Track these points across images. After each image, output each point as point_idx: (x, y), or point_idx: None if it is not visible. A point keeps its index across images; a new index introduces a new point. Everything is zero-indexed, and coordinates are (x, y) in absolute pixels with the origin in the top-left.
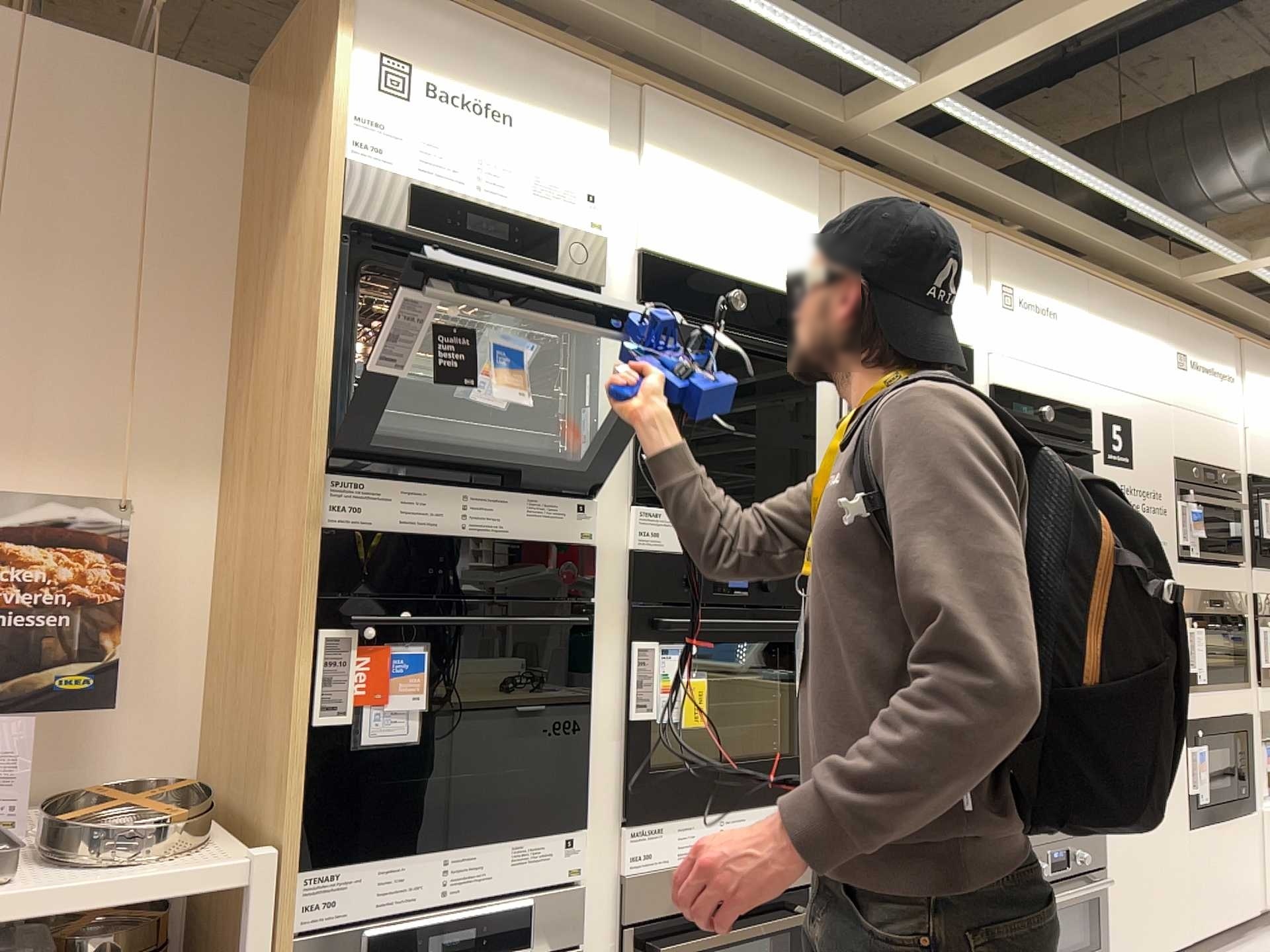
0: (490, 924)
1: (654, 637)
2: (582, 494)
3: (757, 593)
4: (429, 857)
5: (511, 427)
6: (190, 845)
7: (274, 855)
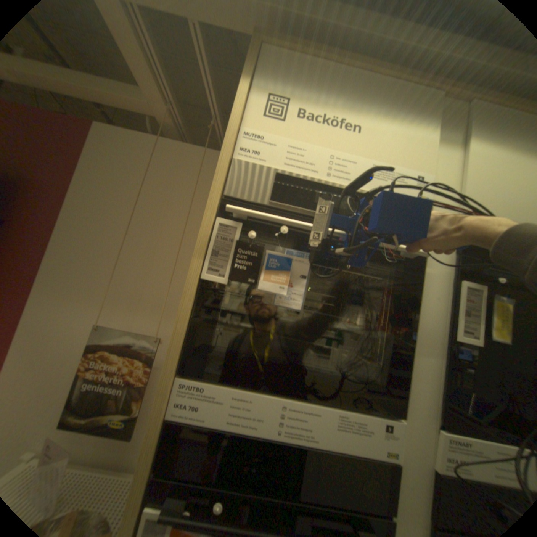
0: None
1: None
2: (393, 415)
3: None
4: None
5: (336, 348)
6: None
7: None
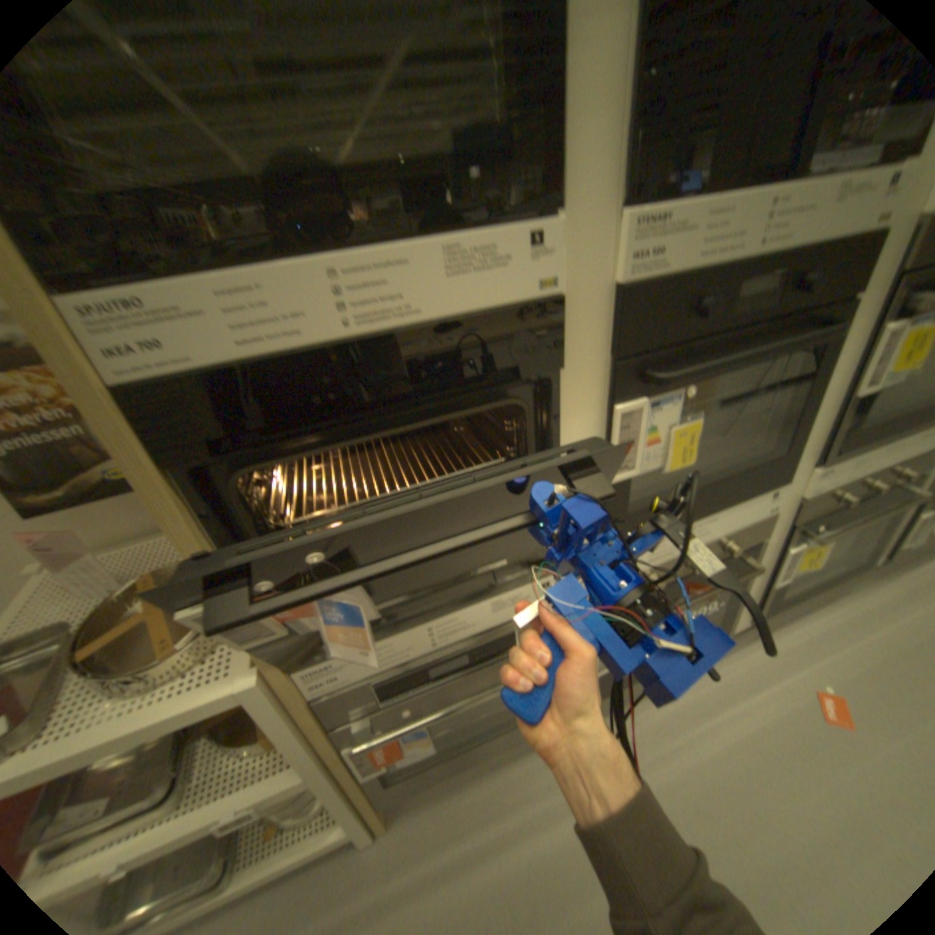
0: (480, 648)
1: (643, 392)
2: (539, 208)
3: (792, 298)
4: (412, 631)
5: (394, 92)
6: (198, 657)
7: (254, 687)
